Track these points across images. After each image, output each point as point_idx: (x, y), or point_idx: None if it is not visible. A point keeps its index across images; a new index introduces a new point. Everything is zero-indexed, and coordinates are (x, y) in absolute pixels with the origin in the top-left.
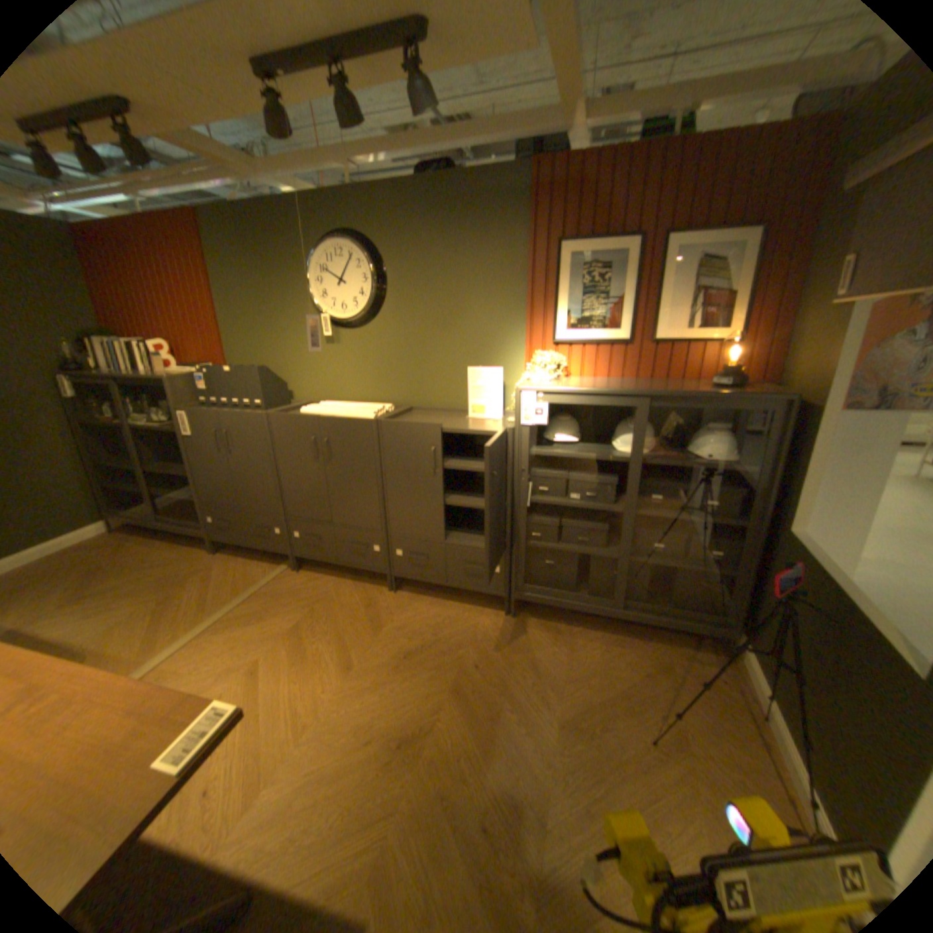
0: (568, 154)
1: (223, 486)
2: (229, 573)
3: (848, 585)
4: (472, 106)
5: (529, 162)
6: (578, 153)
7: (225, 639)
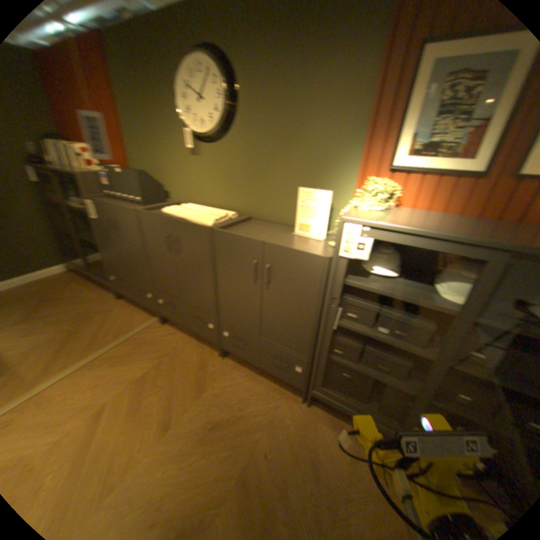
0: None
1: (114, 258)
2: (118, 317)
3: None
4: None
5: None
6: None
7: (91, 377)
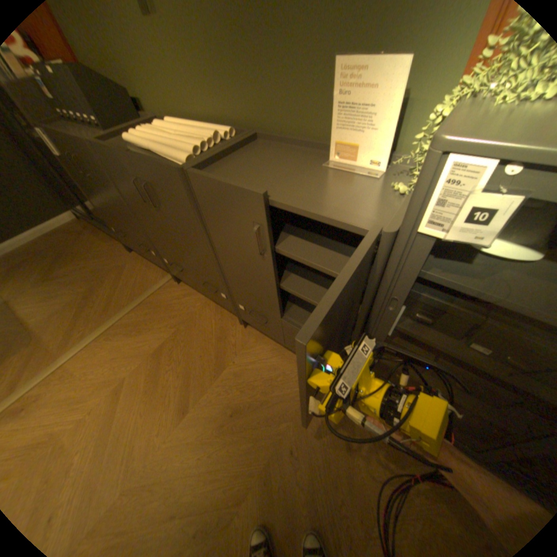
0: None
1: (105, 208)
2: (134, 274)
3: None
4: None
5: None
6: None
7: (111, 347)
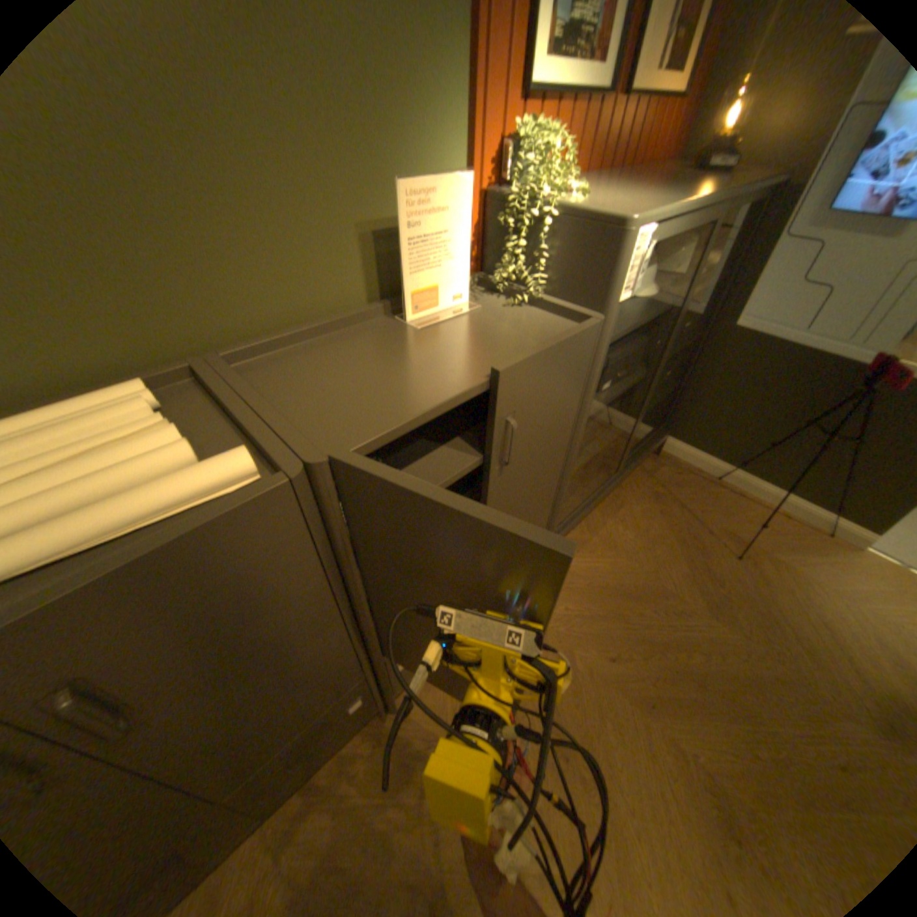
0: None
1: None
2: None
3: (838, 353)
4: None
5: None
6: None
7: None
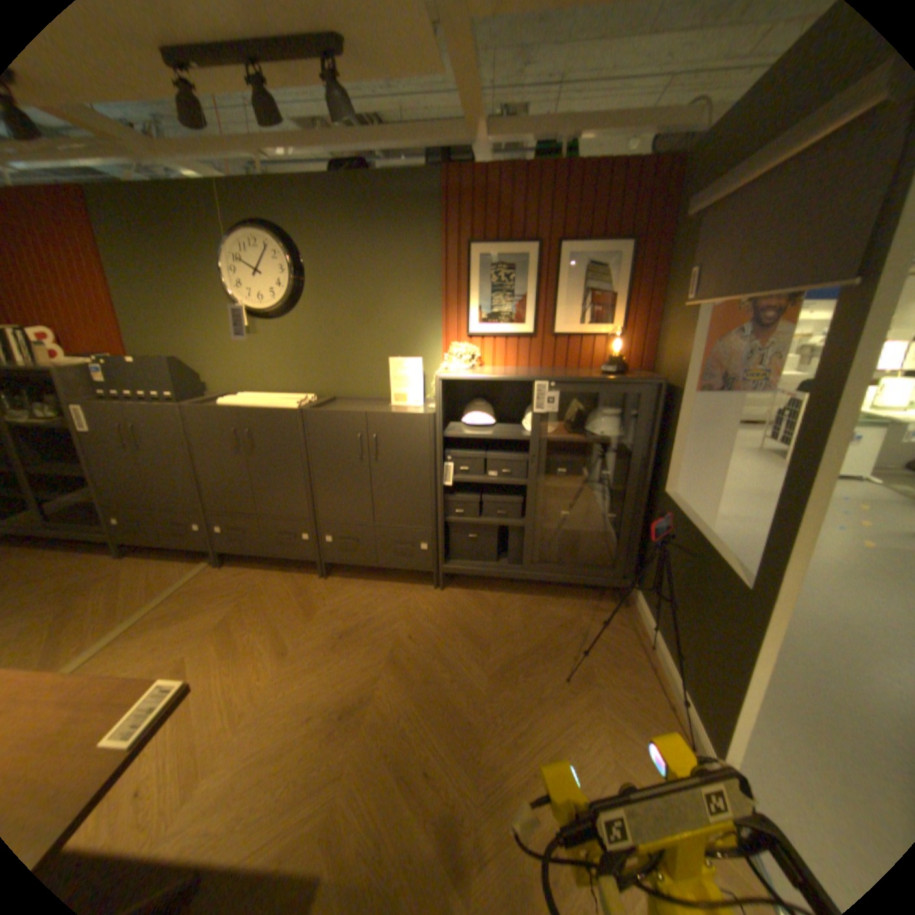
0: (473, 165)
1: (129, 485)
2: (141, 576)
3: (705, 528)
4: (380, 107)
5: (439, 169)
6: (481, 165)
7: (143, 642)
